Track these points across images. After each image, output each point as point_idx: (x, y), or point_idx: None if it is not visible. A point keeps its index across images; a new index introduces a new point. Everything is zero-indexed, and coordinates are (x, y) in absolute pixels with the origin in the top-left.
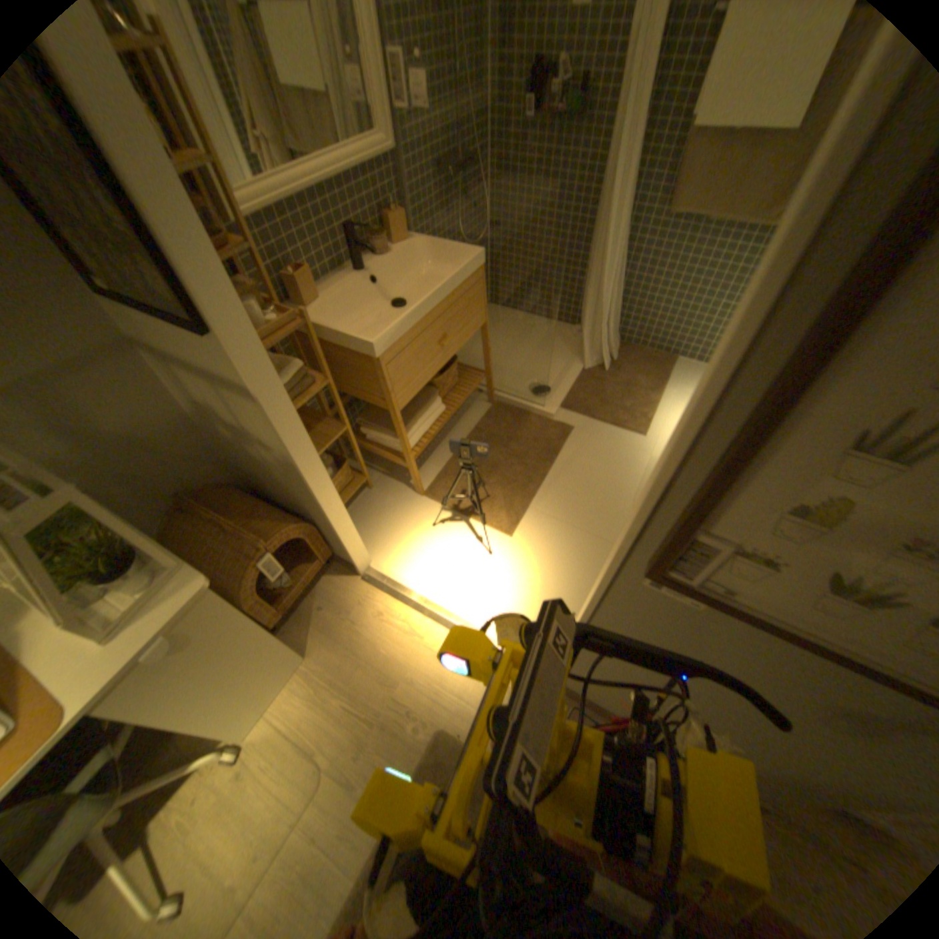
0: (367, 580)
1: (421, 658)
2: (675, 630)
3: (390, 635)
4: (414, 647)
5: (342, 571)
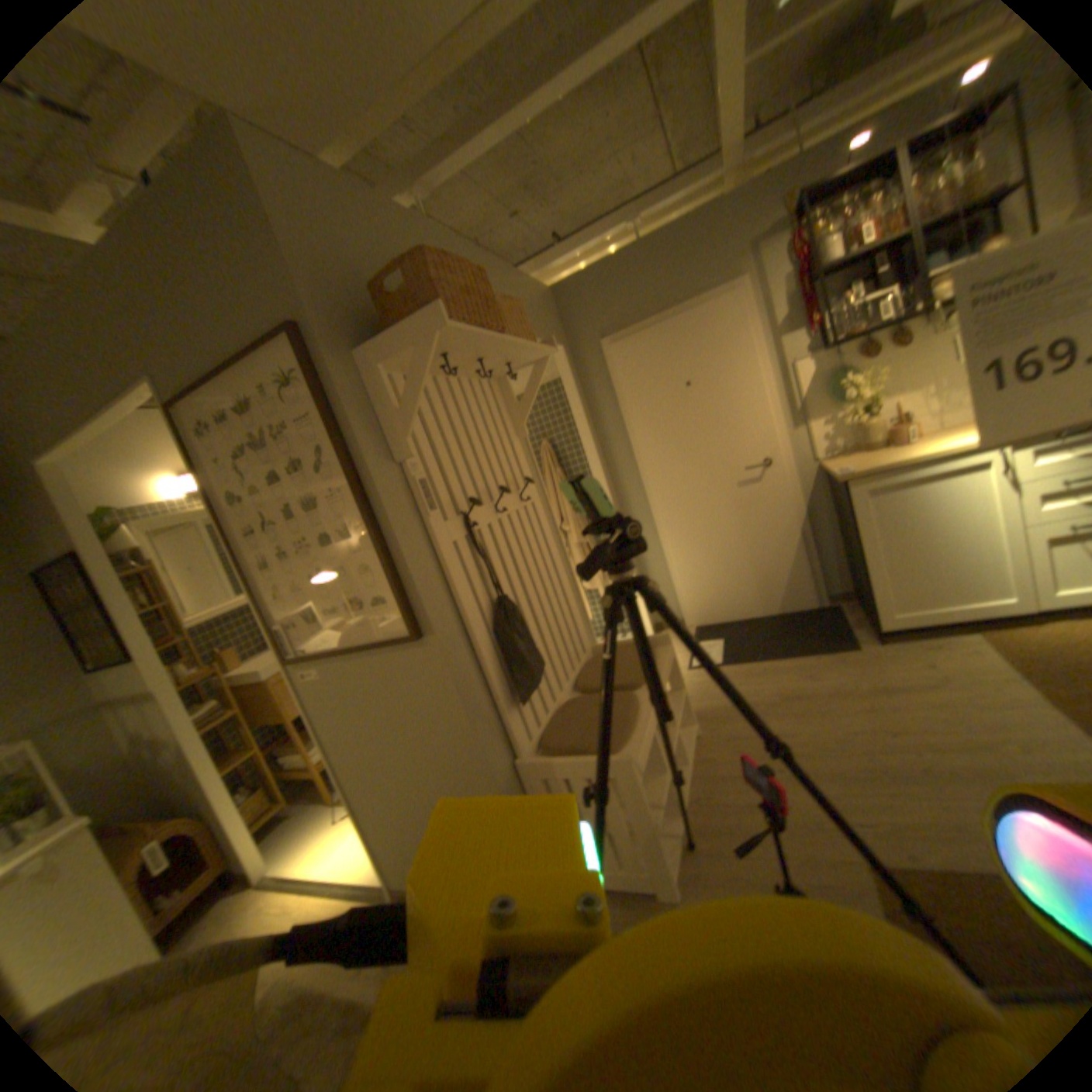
0: (259, 891)
1: (276, 920)
2: (327, 699)
3: (254, 913)
4: (273, 914)
5: (237, 892)
